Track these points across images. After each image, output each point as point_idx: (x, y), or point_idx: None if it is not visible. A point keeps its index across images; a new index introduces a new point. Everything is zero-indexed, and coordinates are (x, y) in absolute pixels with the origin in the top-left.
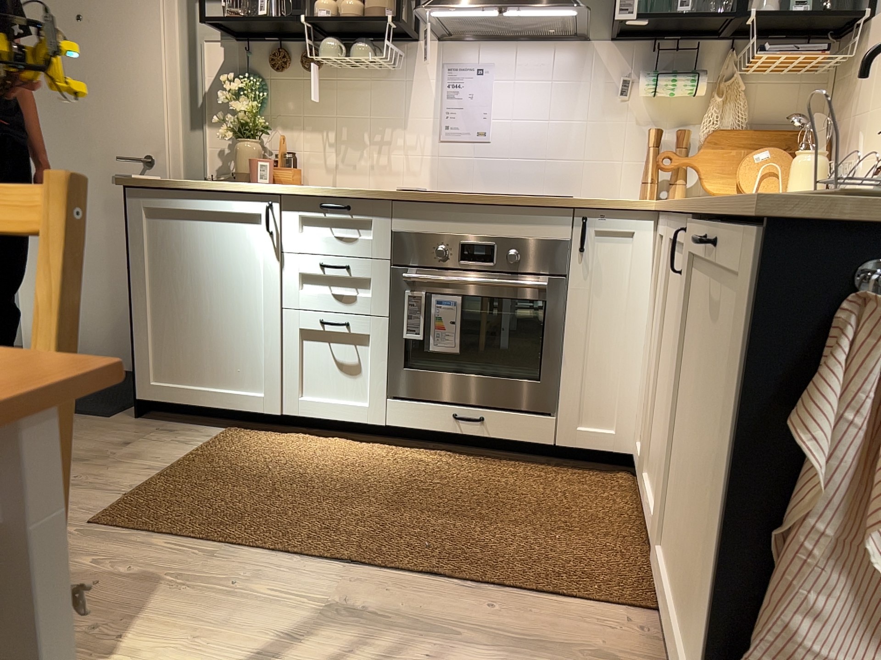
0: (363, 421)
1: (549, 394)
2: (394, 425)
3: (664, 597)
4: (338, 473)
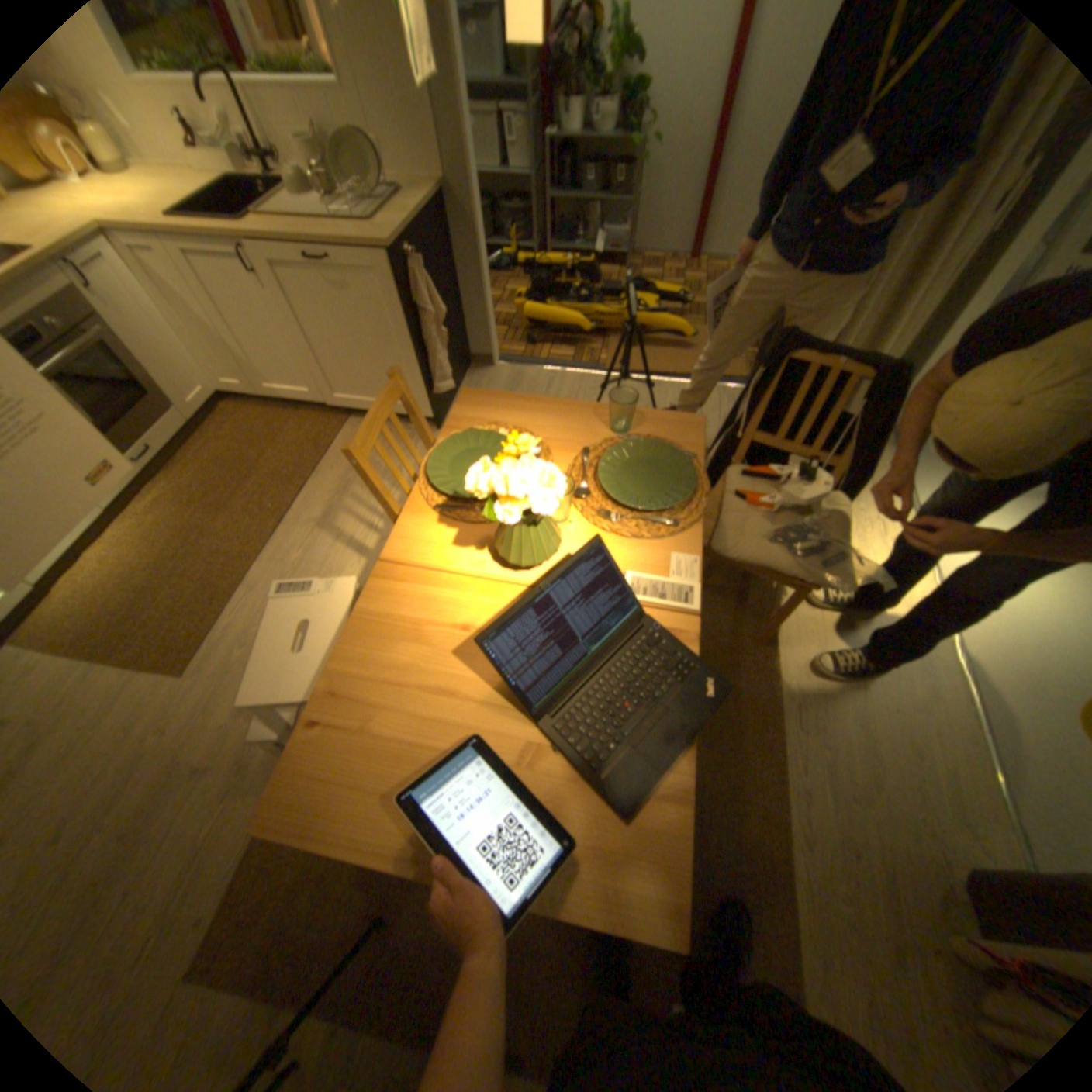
0: (88, 524)
1: (146, 400)
2: (107, 504)
3: (353, 407)
4: (154, 543)
